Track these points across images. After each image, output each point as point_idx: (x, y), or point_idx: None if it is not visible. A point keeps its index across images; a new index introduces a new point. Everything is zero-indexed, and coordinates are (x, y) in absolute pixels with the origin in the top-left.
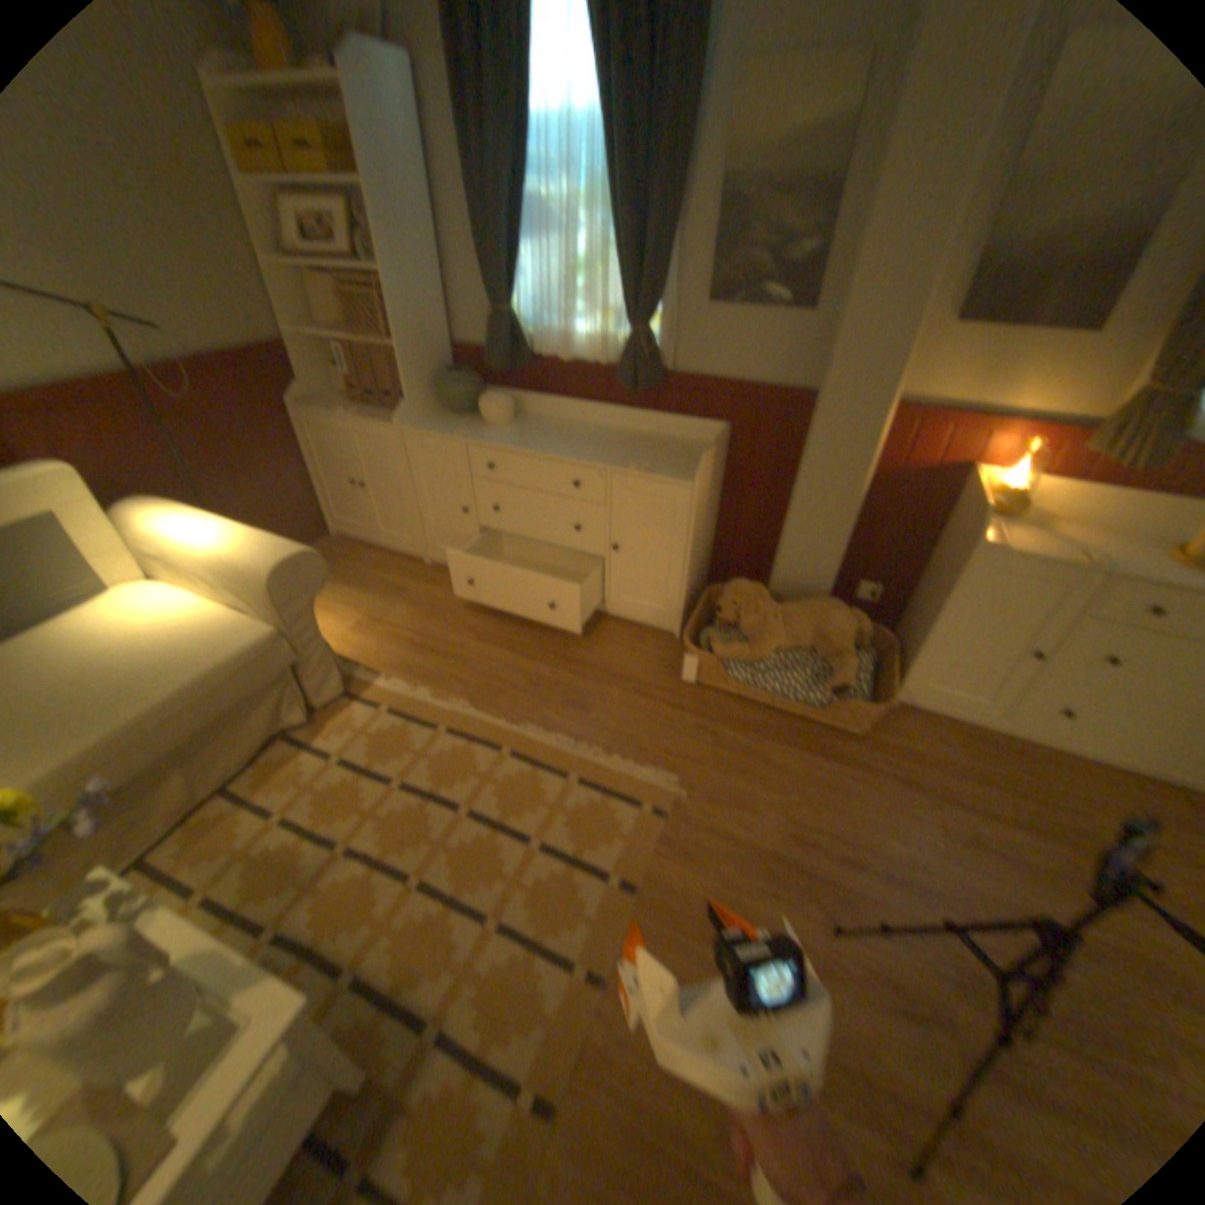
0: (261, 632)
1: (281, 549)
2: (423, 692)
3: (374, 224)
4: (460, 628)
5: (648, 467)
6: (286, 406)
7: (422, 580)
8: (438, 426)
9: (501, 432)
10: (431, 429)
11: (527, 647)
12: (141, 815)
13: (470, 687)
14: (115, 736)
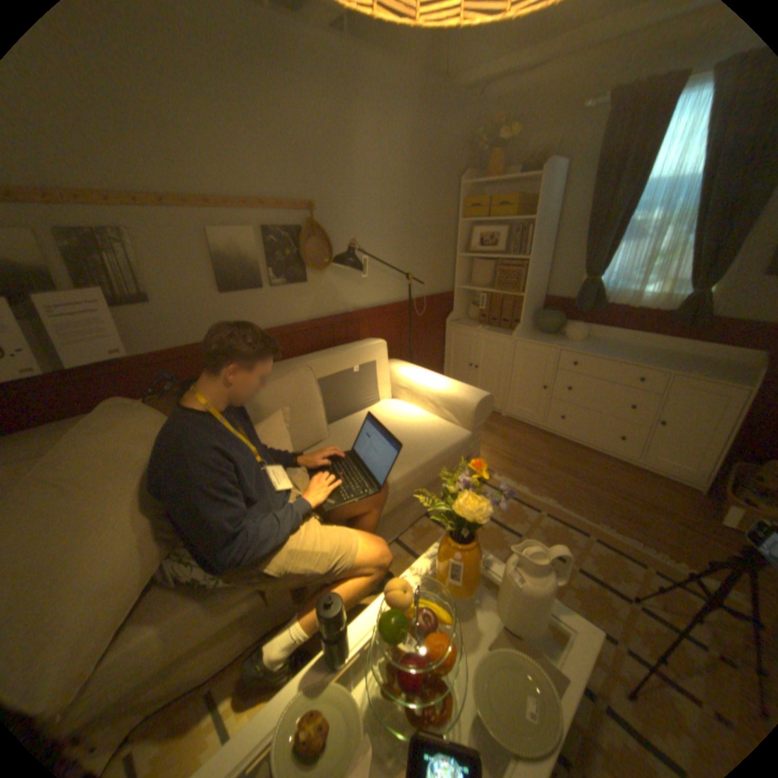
0: (465, 433)
1: (478, 392)
2: (524, 488)
3: (534, 237)
4: (534, 455)
5: (708, 373)
6: (445, 323)
7: (501, 424)
8: (537, 338)
9: (579, 344)
10: (534, 340)
11: (585, 476)
12: (406, 514)
13: (553, 492)
14: (419, 468)
